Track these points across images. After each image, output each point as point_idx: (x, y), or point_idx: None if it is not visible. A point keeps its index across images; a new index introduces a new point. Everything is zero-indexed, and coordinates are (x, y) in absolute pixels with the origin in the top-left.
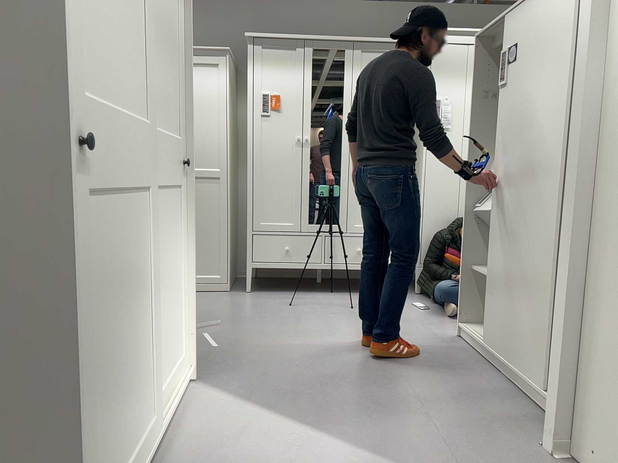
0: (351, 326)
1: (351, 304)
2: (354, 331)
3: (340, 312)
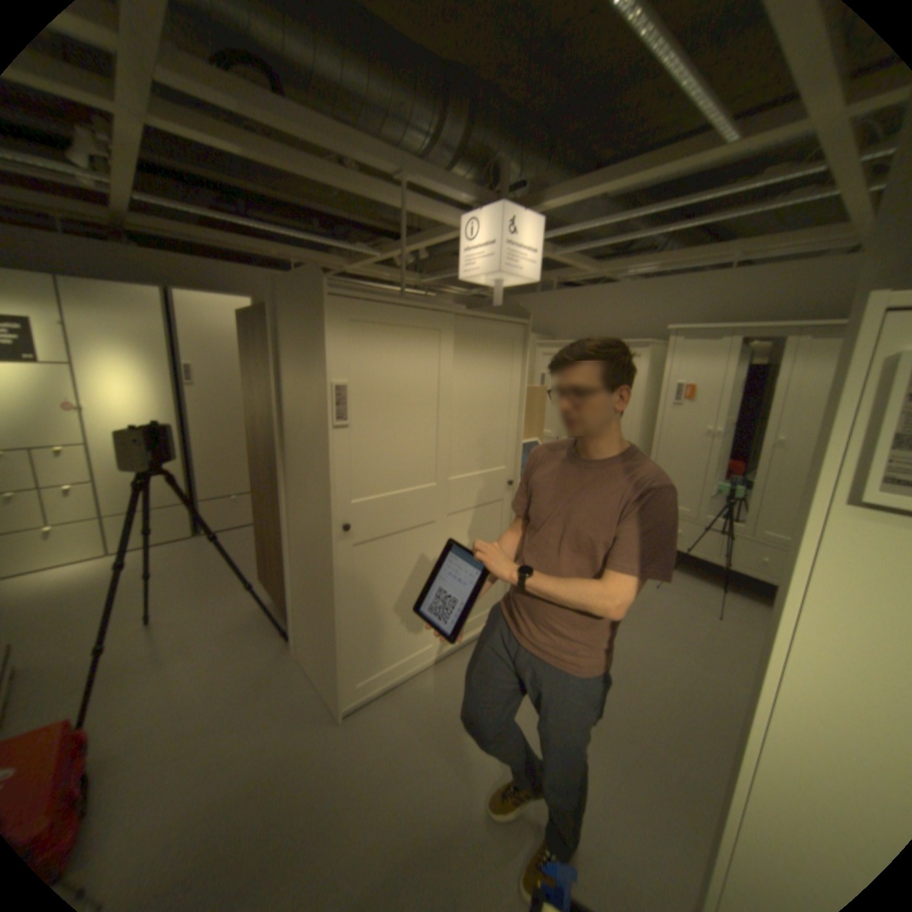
0: (691, 641)
1: (727, 615)
2: (685, 649)
3: (700, 620)
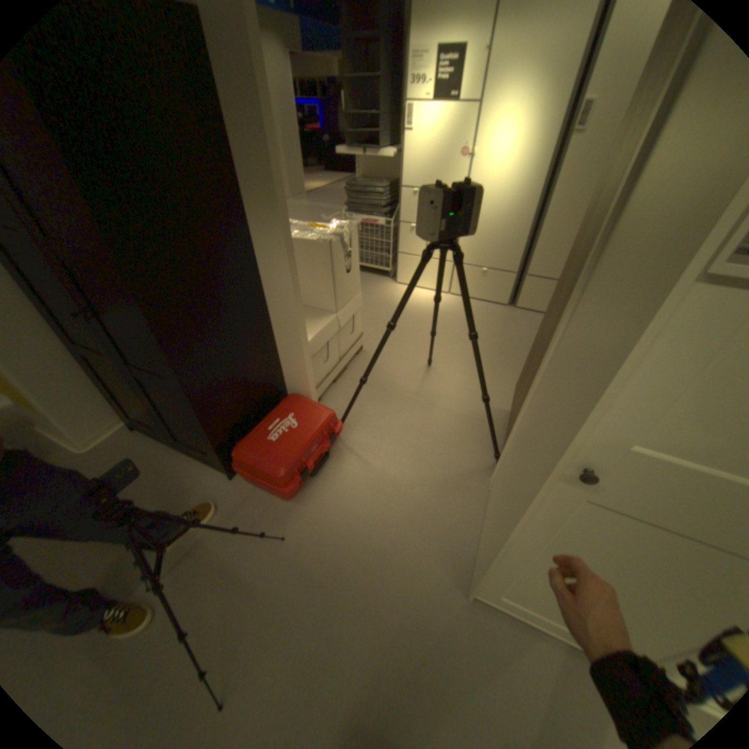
0: None
1: None
2: None
3: None
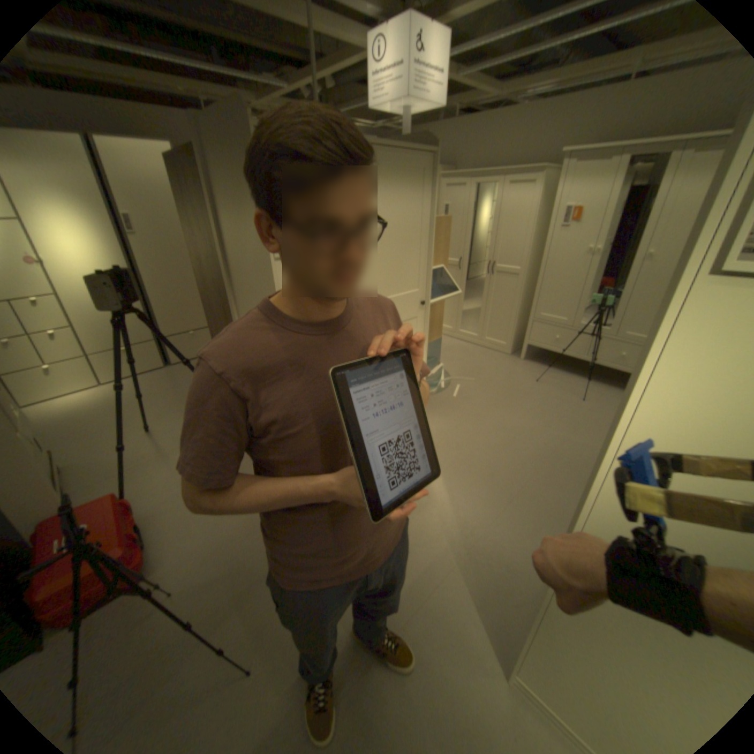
0: (560, 416)
1: (589, 396)
2: (556, 421)
3: (568, 401)
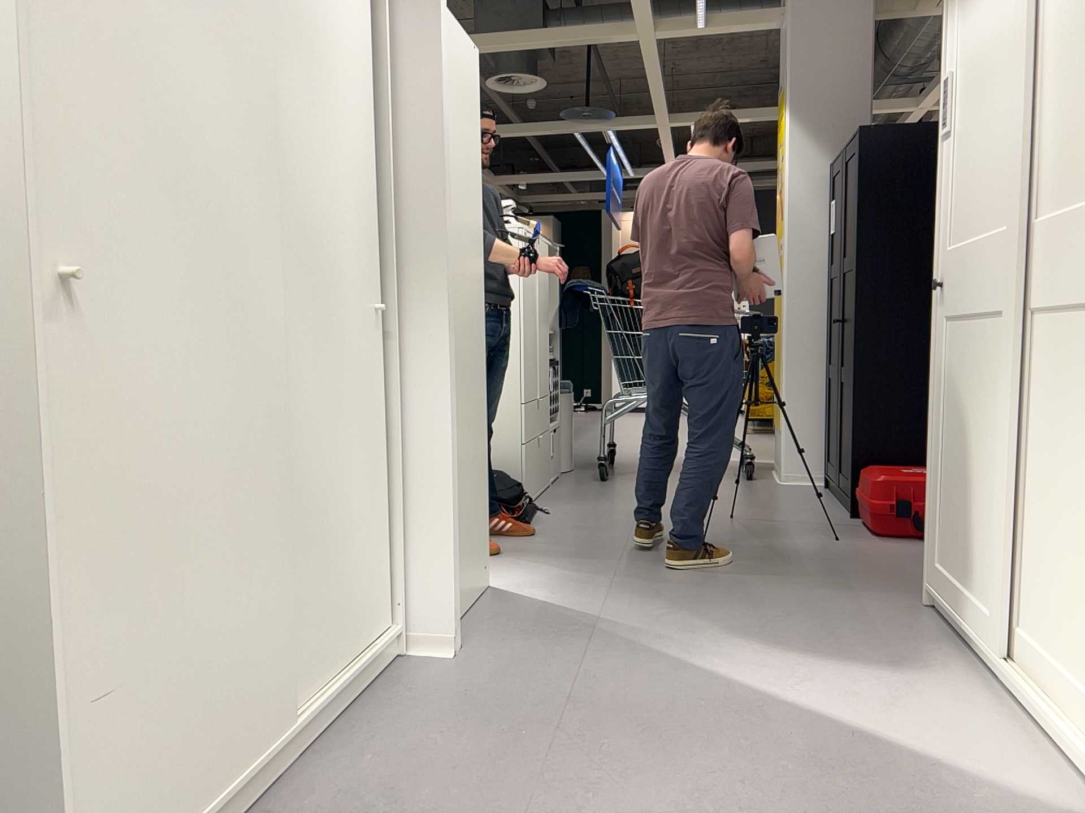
0: None
1: None
2: None
3: None
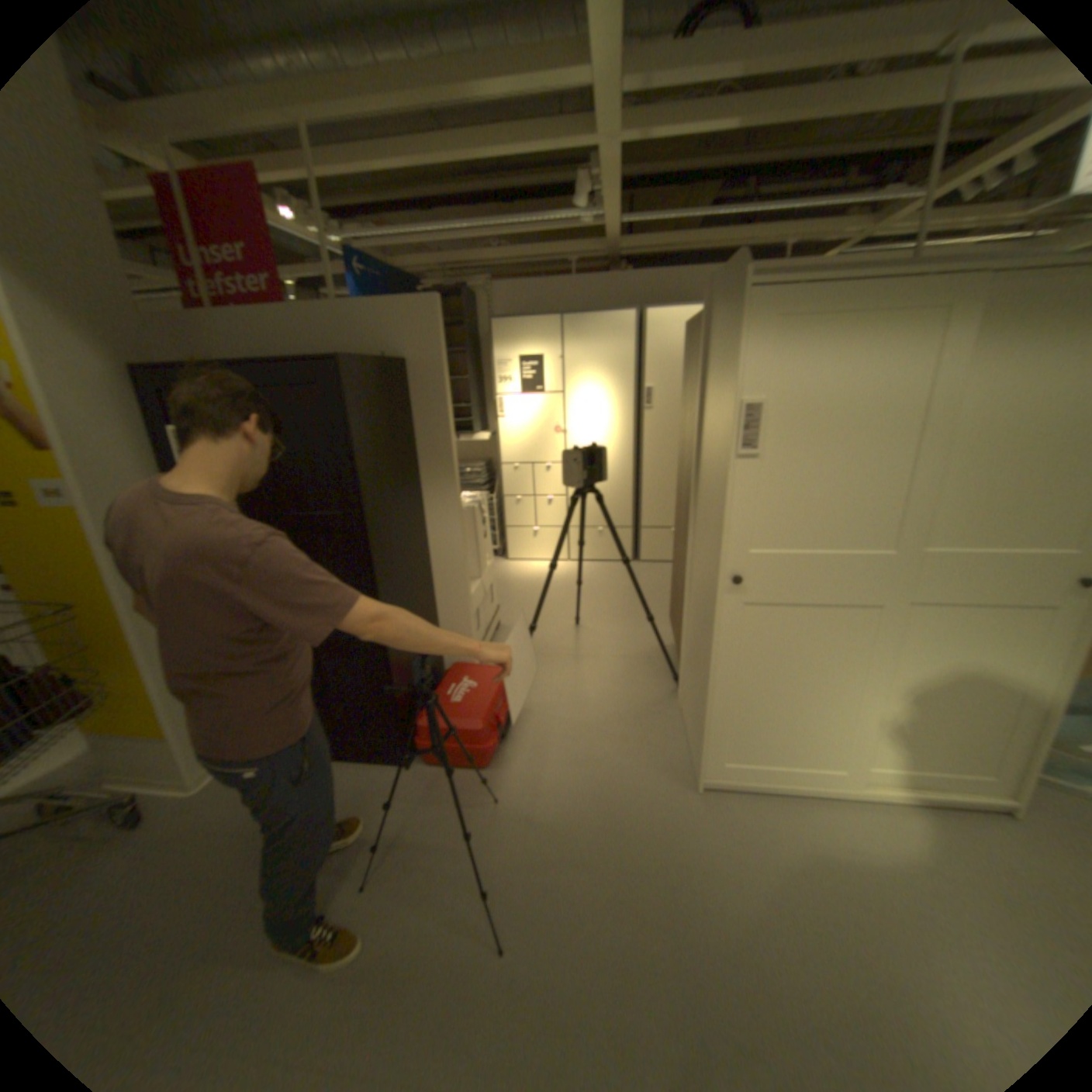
0: None
1: None
2: None
3: None
